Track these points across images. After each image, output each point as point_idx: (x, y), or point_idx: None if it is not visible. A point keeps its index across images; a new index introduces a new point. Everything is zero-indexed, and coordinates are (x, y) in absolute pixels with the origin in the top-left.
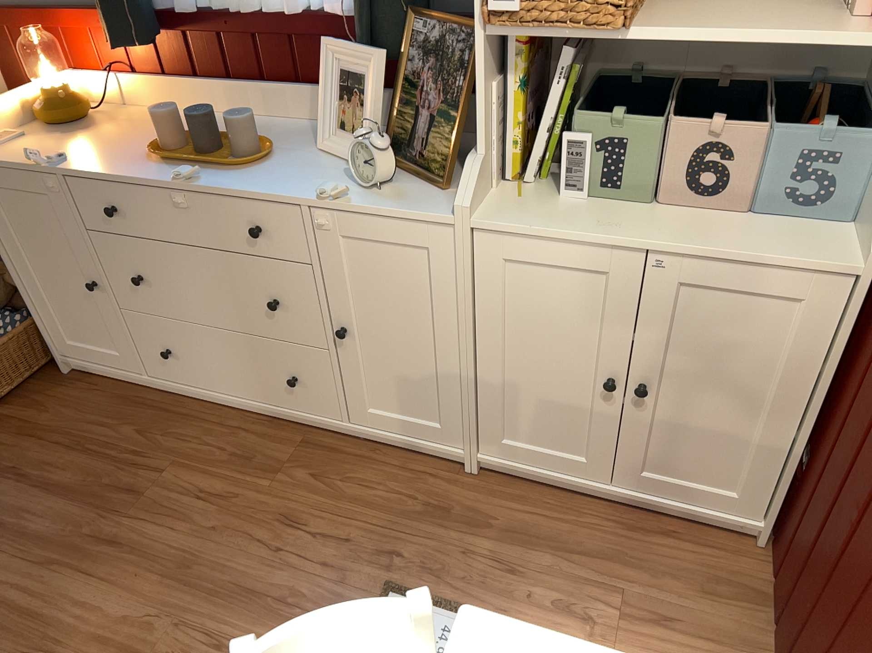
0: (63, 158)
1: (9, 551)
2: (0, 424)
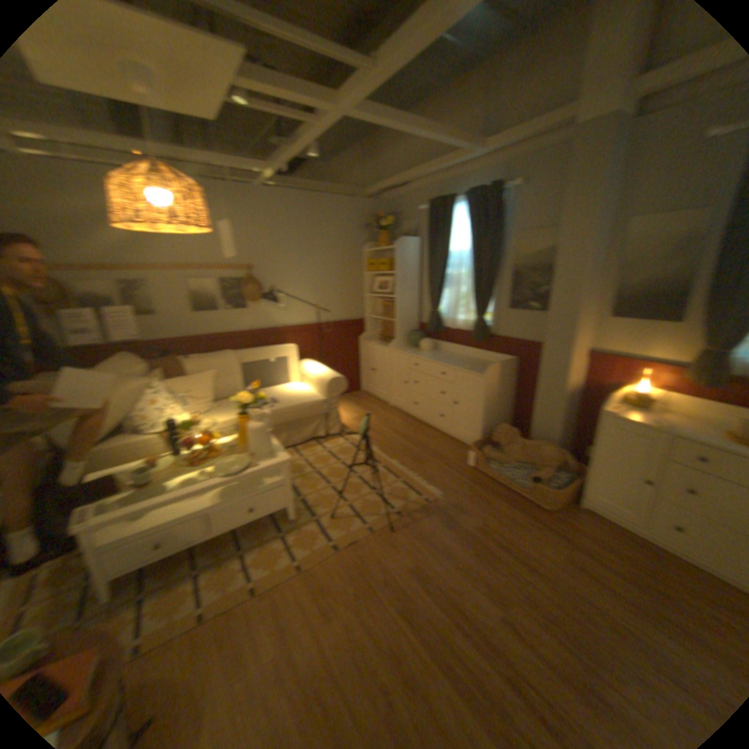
0: (668, 426)
1: (604, 598)
2: (557, 522)
